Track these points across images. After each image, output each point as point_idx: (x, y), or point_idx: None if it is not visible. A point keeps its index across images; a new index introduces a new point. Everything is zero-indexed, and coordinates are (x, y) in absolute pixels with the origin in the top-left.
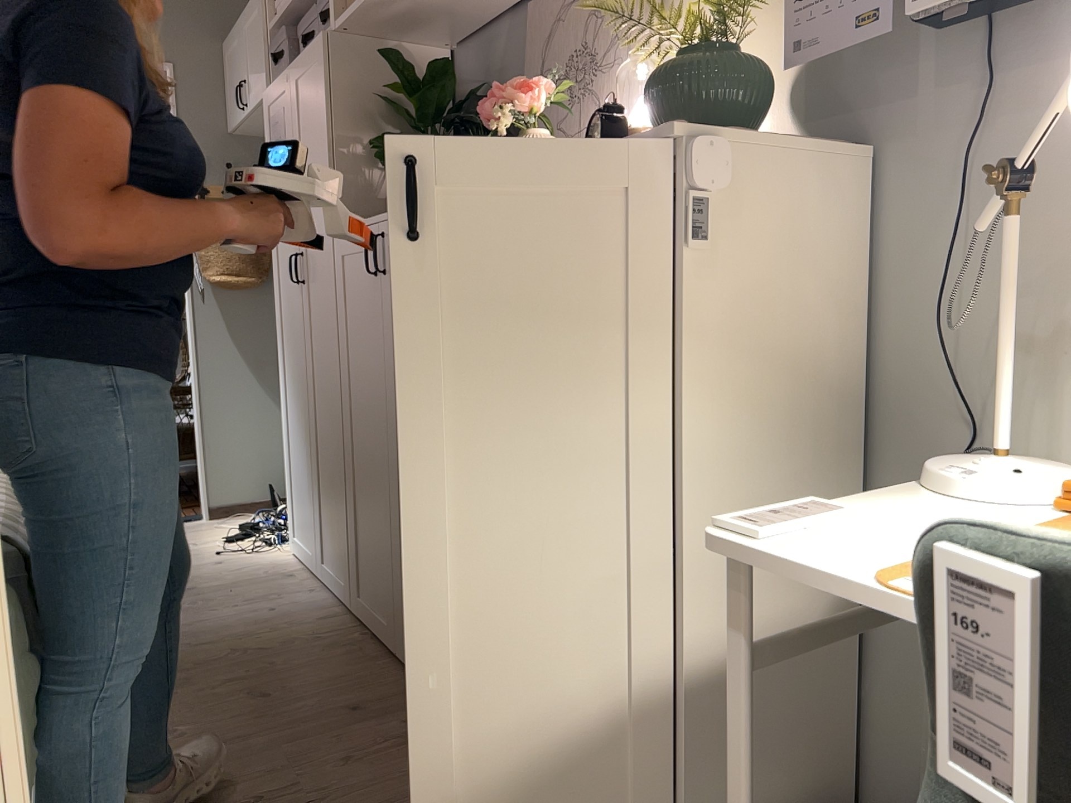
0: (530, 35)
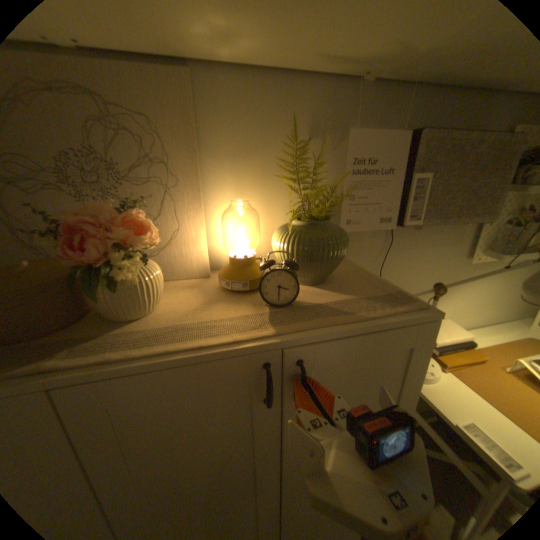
0: None
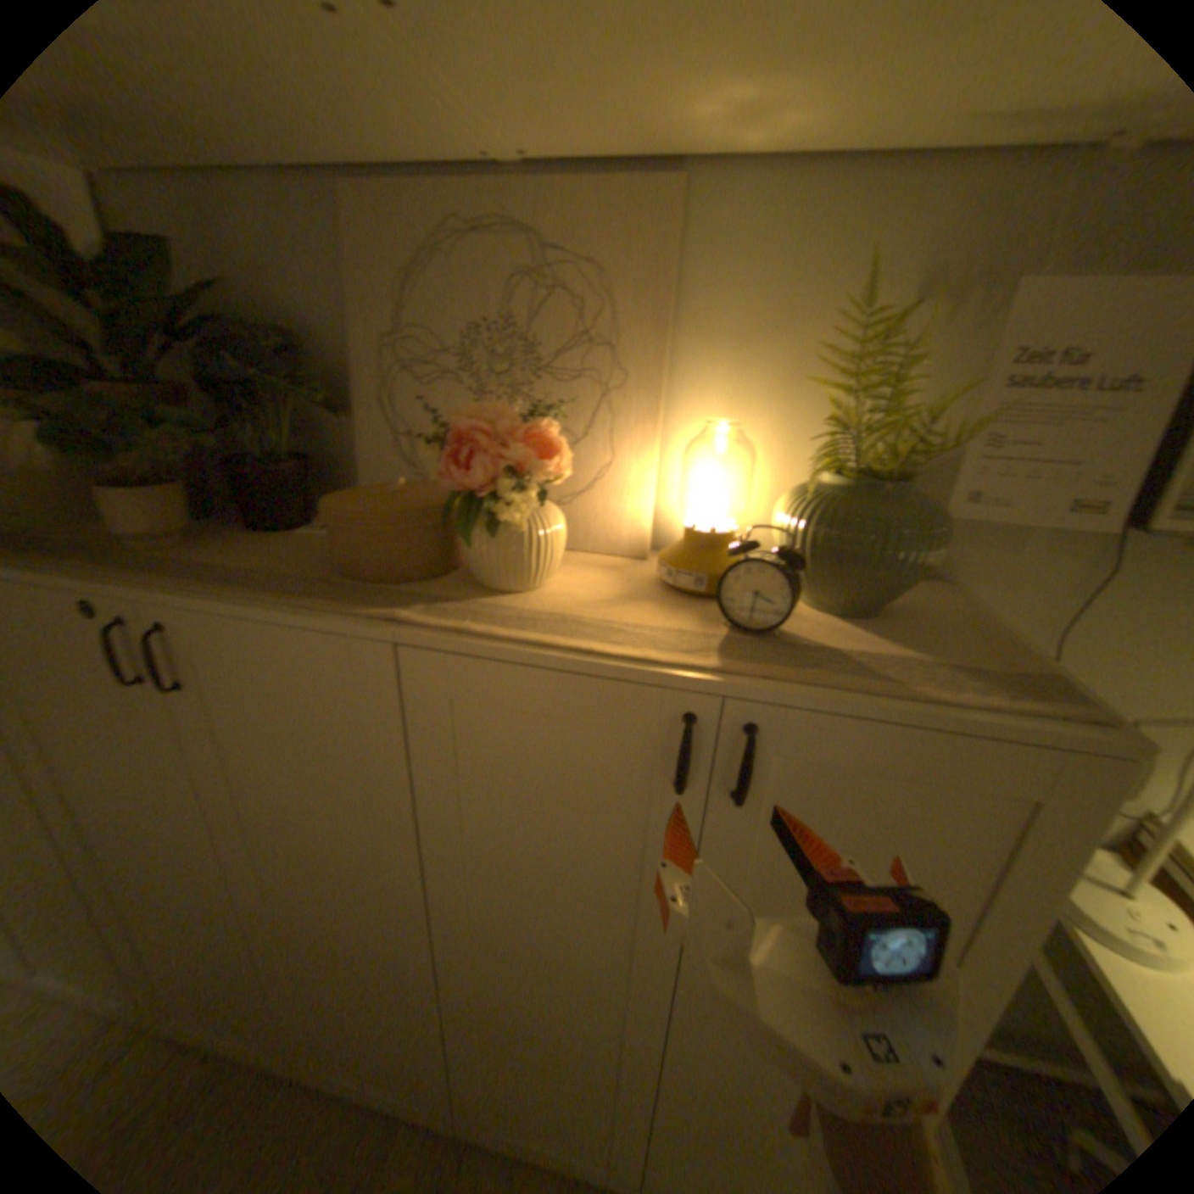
0: (347, 243)
